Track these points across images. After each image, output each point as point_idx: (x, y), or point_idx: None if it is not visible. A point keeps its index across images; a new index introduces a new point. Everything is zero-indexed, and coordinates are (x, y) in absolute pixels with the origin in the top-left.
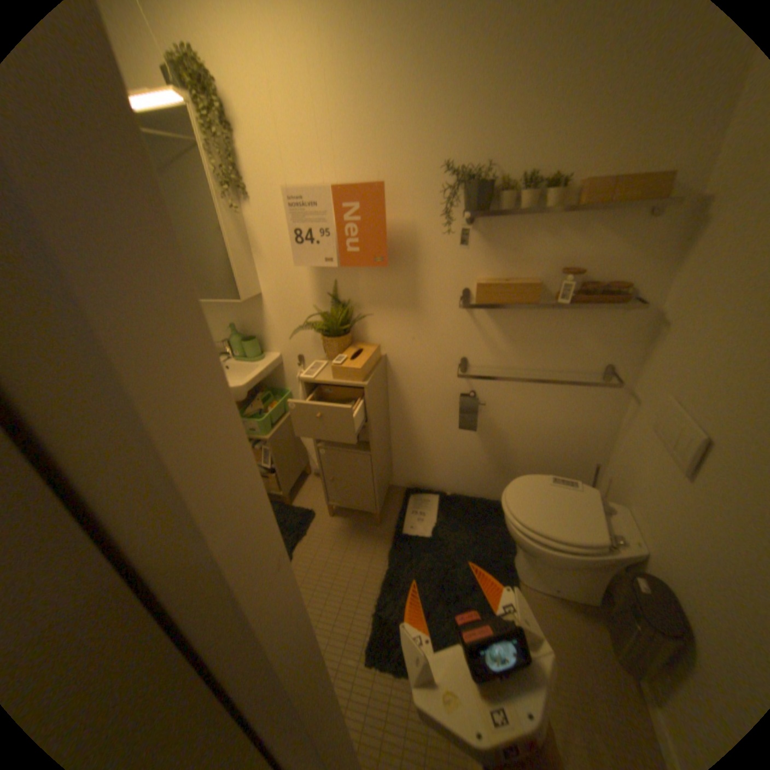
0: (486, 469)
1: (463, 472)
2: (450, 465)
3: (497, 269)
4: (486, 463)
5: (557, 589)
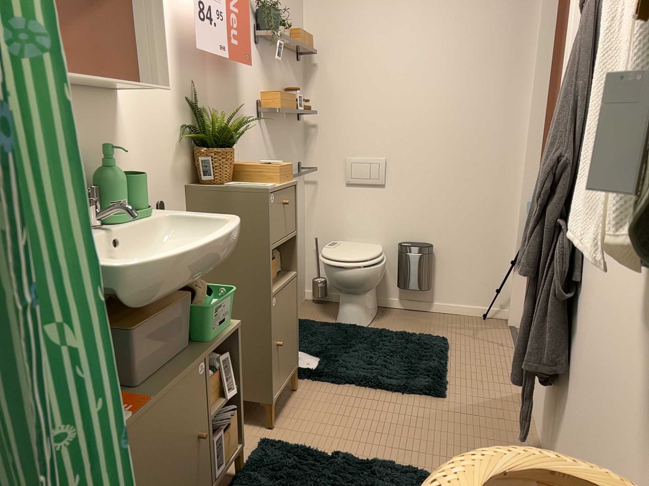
0: None
1: None
2: None
3: (268, 89)
4: None
5: (372, 314)
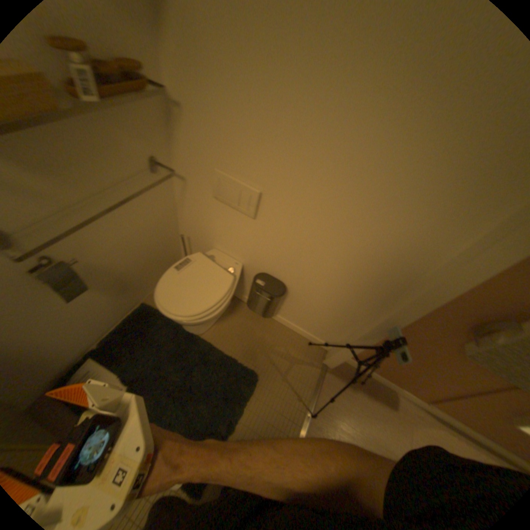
0: (110, 302)
1: (93, 322)
2: (75, 331)
3: None
4: (107, 297)
5: (215, 318)
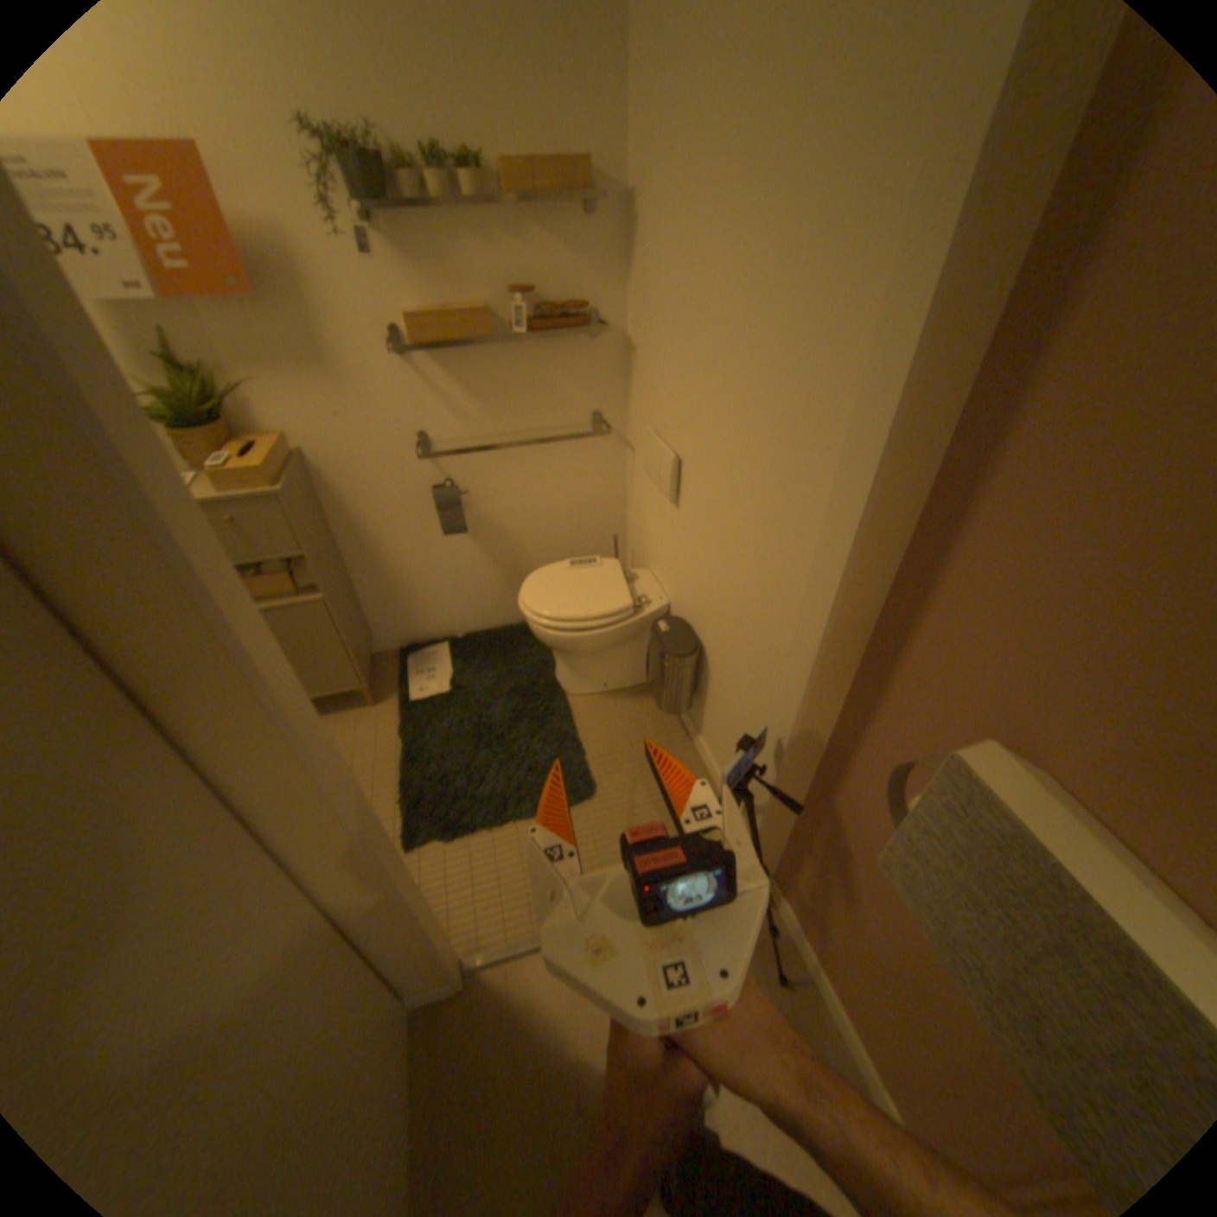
0: (497, 587)
1: (471, 600)
2: (450, 596)
3: (428, 295)
4: (496, 578)
5: (603, 684)
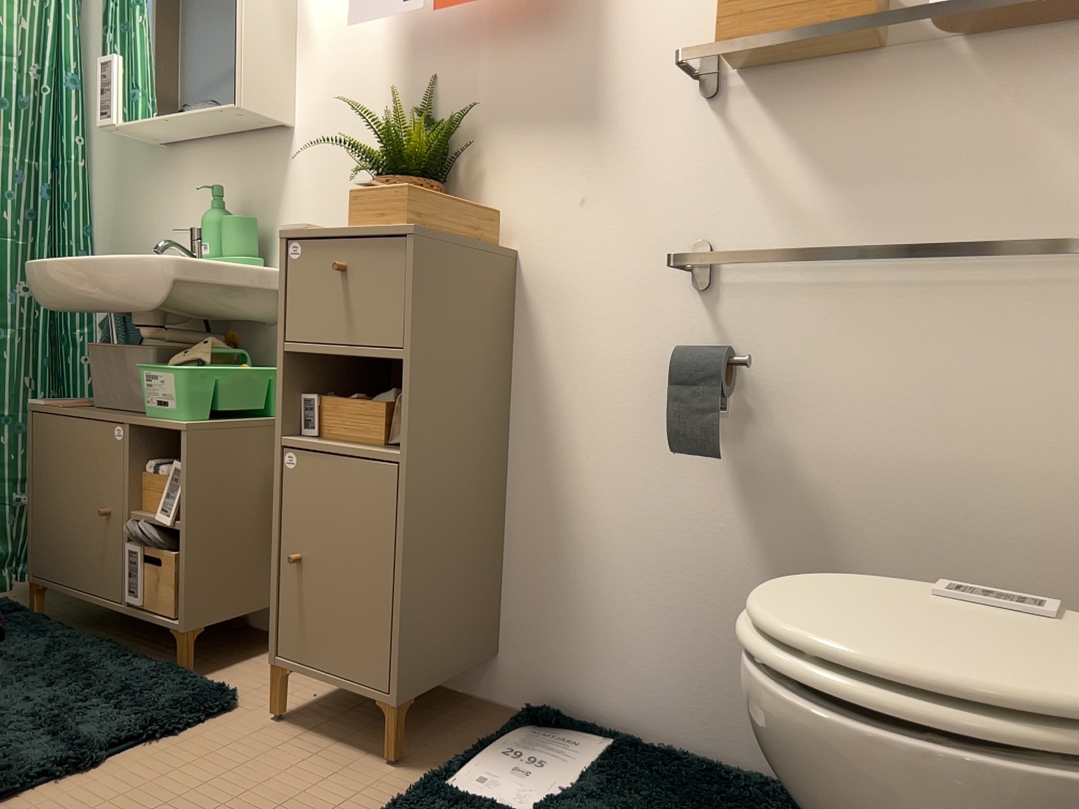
0: None
1: (701, 657)
2: (660, 624)
3: None
4: None
5: None
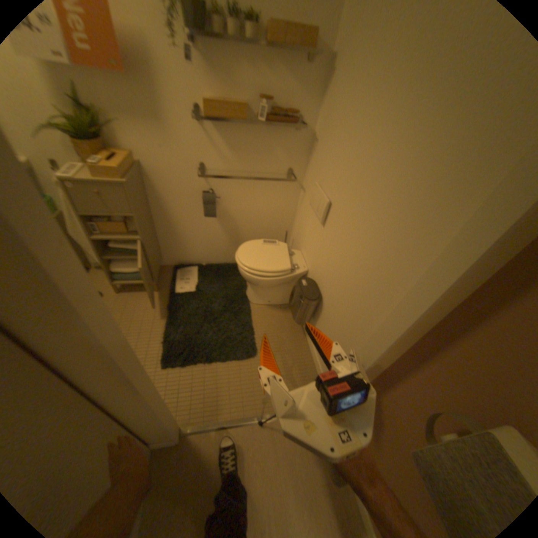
0: (225, 244)
1: (211, 248)
2: (202, 244)
3: (217, 89)
4: (225, 239)
5: (268, 300)
